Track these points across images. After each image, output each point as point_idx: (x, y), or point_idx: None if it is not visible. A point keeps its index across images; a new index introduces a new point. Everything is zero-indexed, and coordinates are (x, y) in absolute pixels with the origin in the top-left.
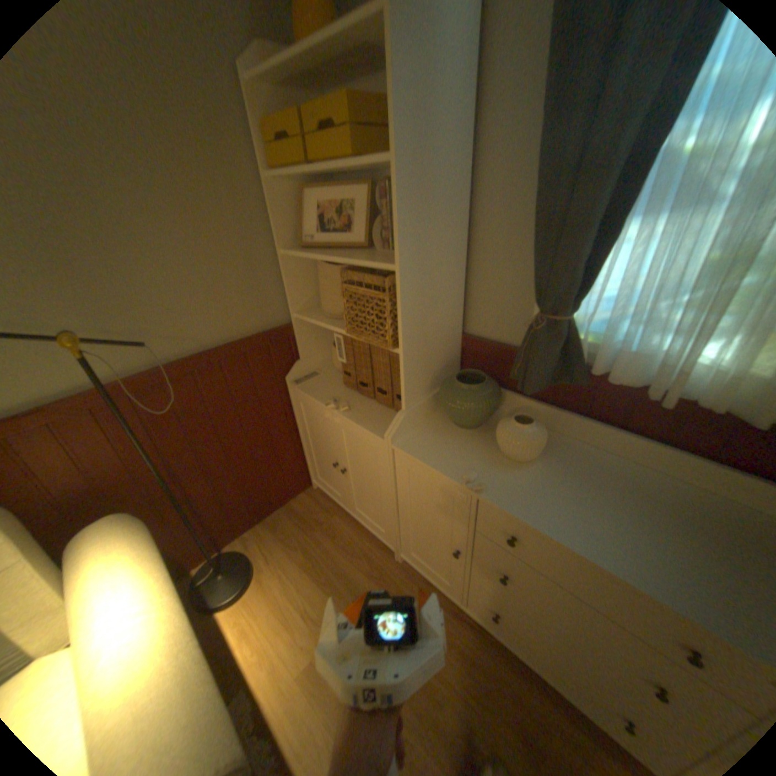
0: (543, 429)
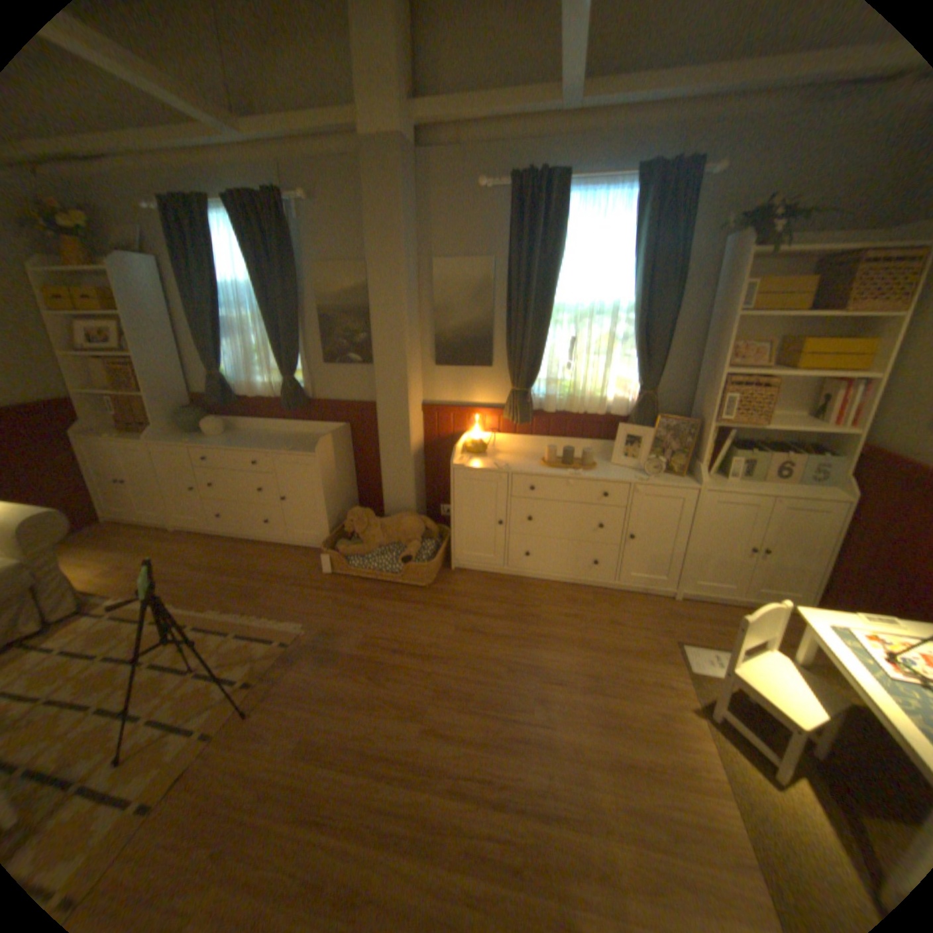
0: (216, 421)
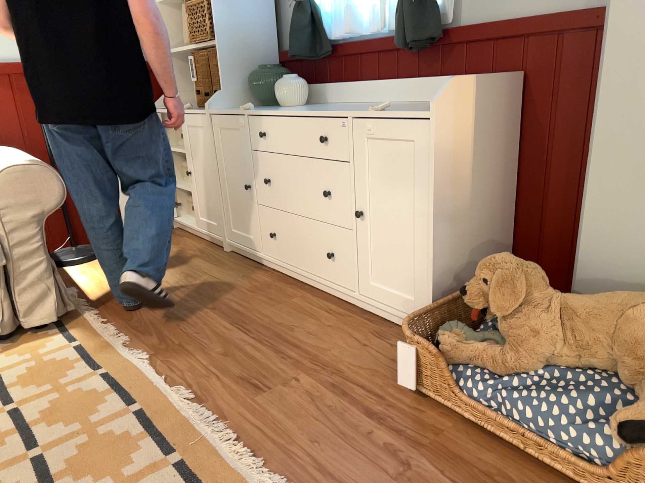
0: (296, 79)
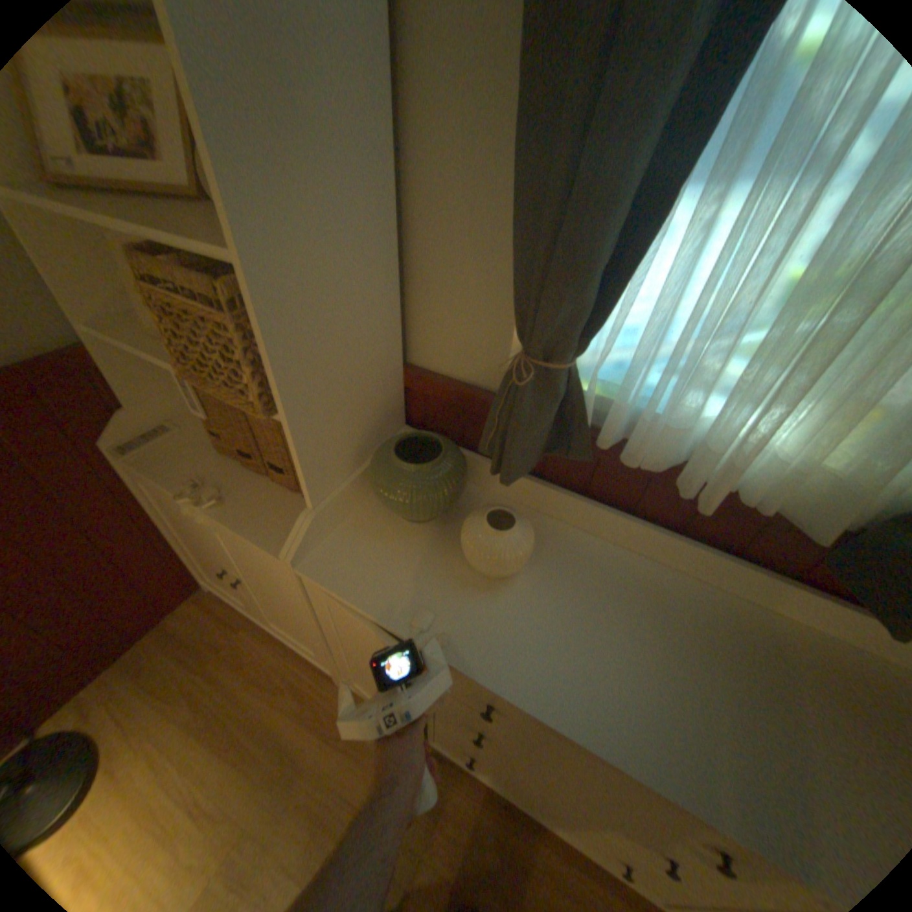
0: (529, 534)
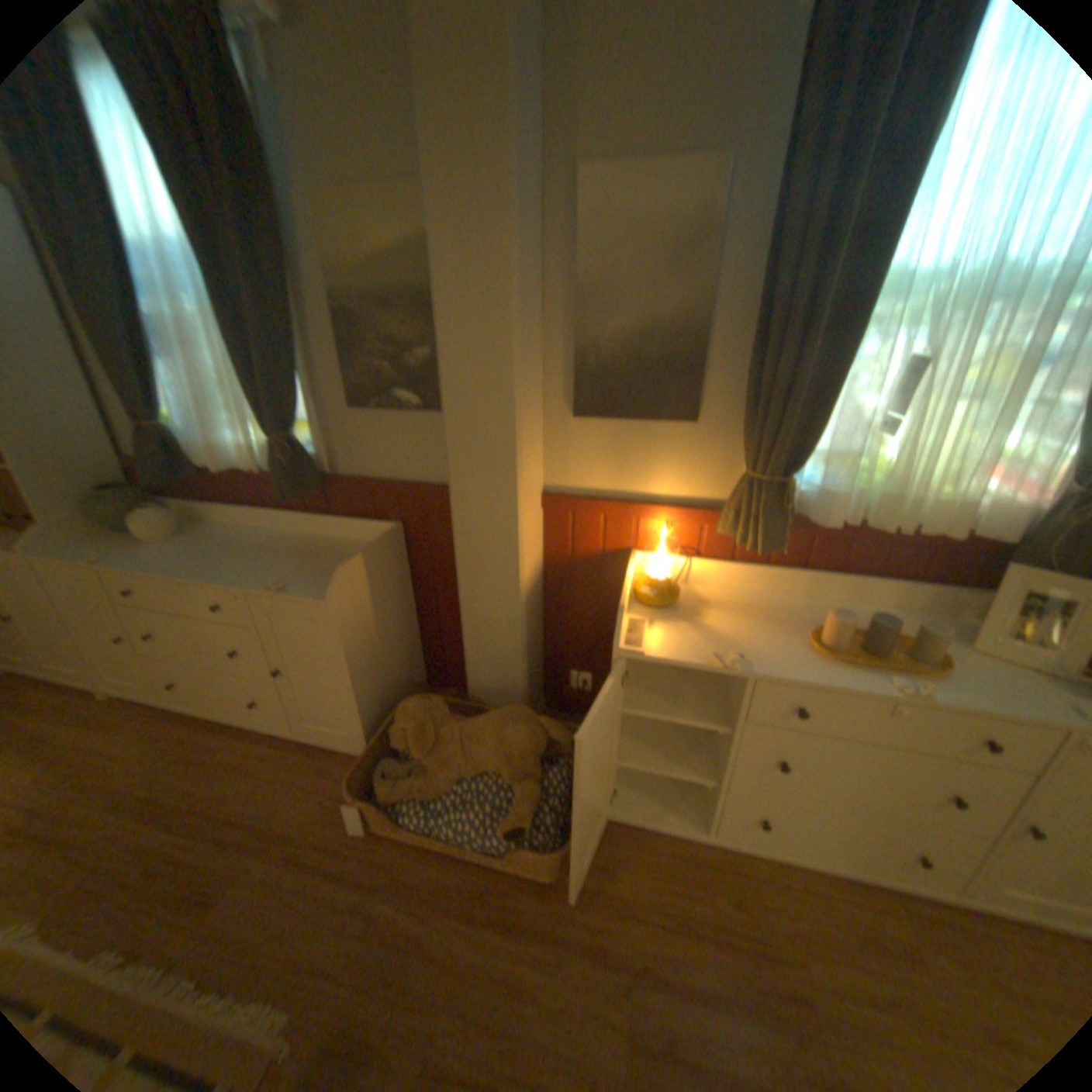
0: (156, 513)
